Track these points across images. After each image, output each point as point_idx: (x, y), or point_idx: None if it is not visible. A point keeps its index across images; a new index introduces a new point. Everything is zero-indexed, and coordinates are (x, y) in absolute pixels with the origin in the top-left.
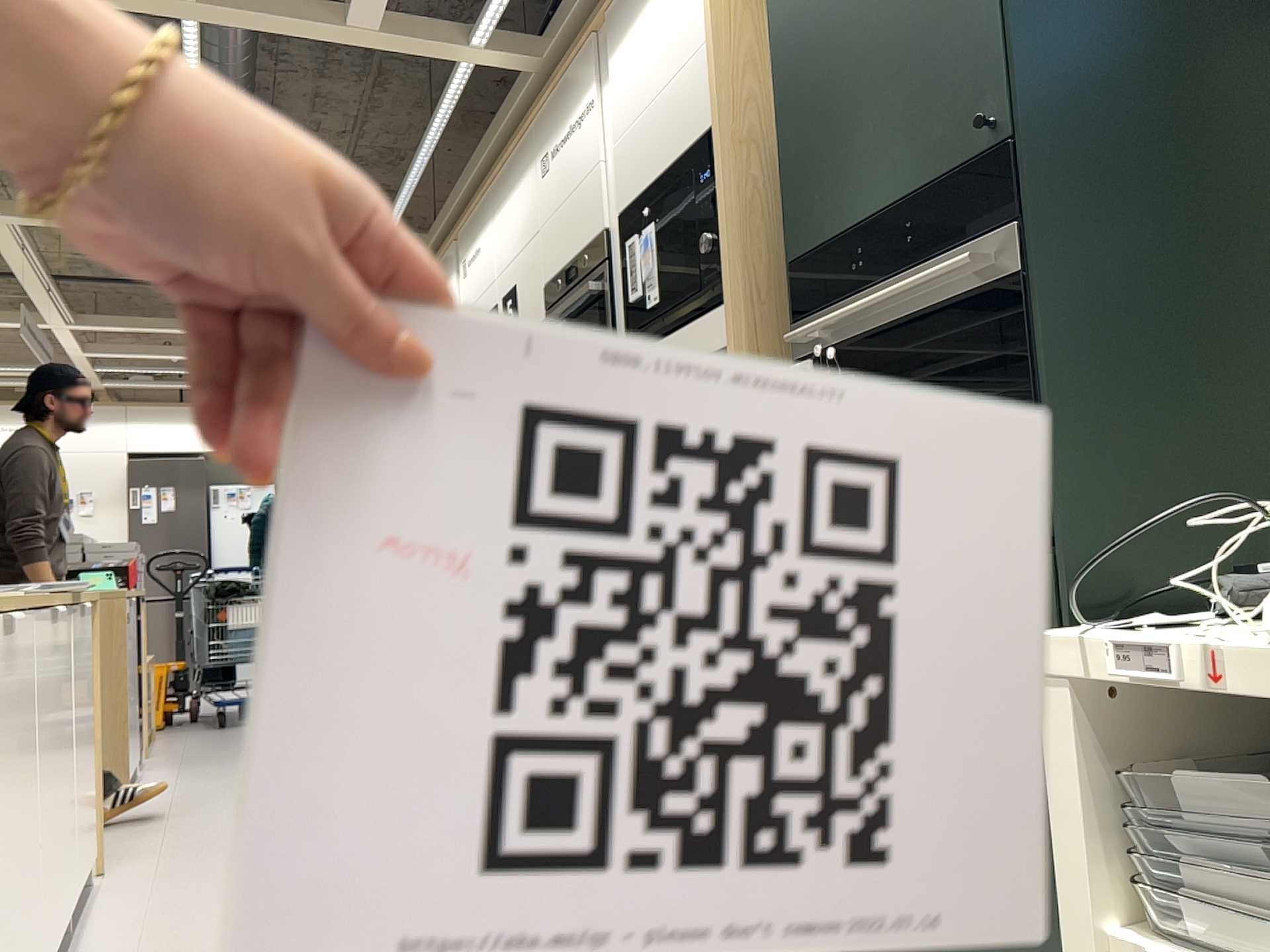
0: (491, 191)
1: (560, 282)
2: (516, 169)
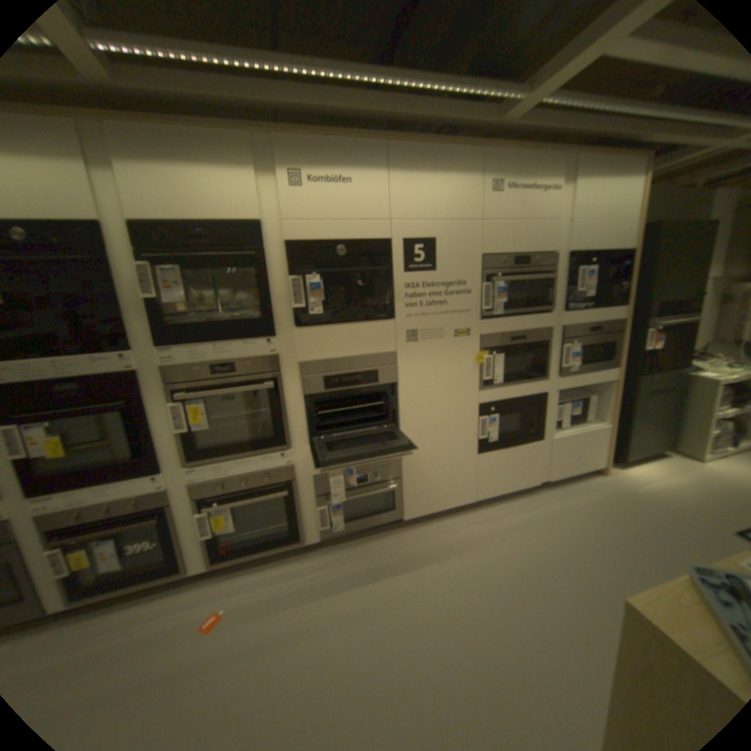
0: (390, 146)
1: (508, 260)
2: (449, 159)
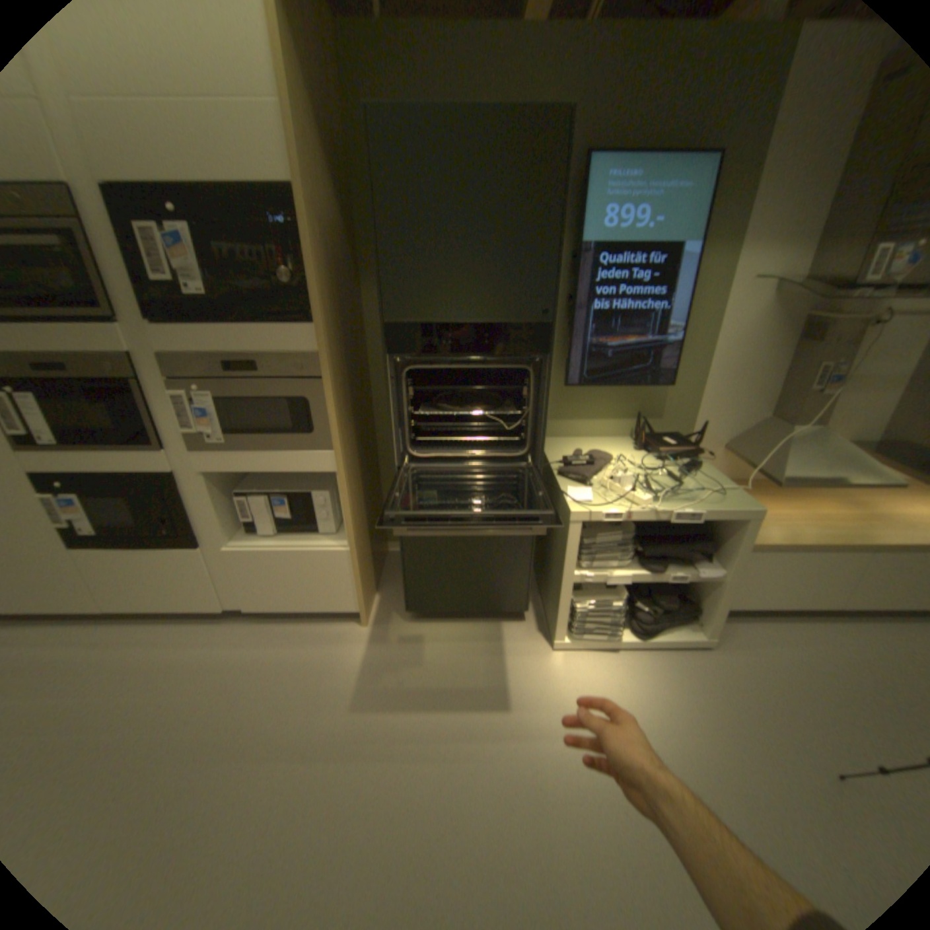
0: None
1: None
2: None
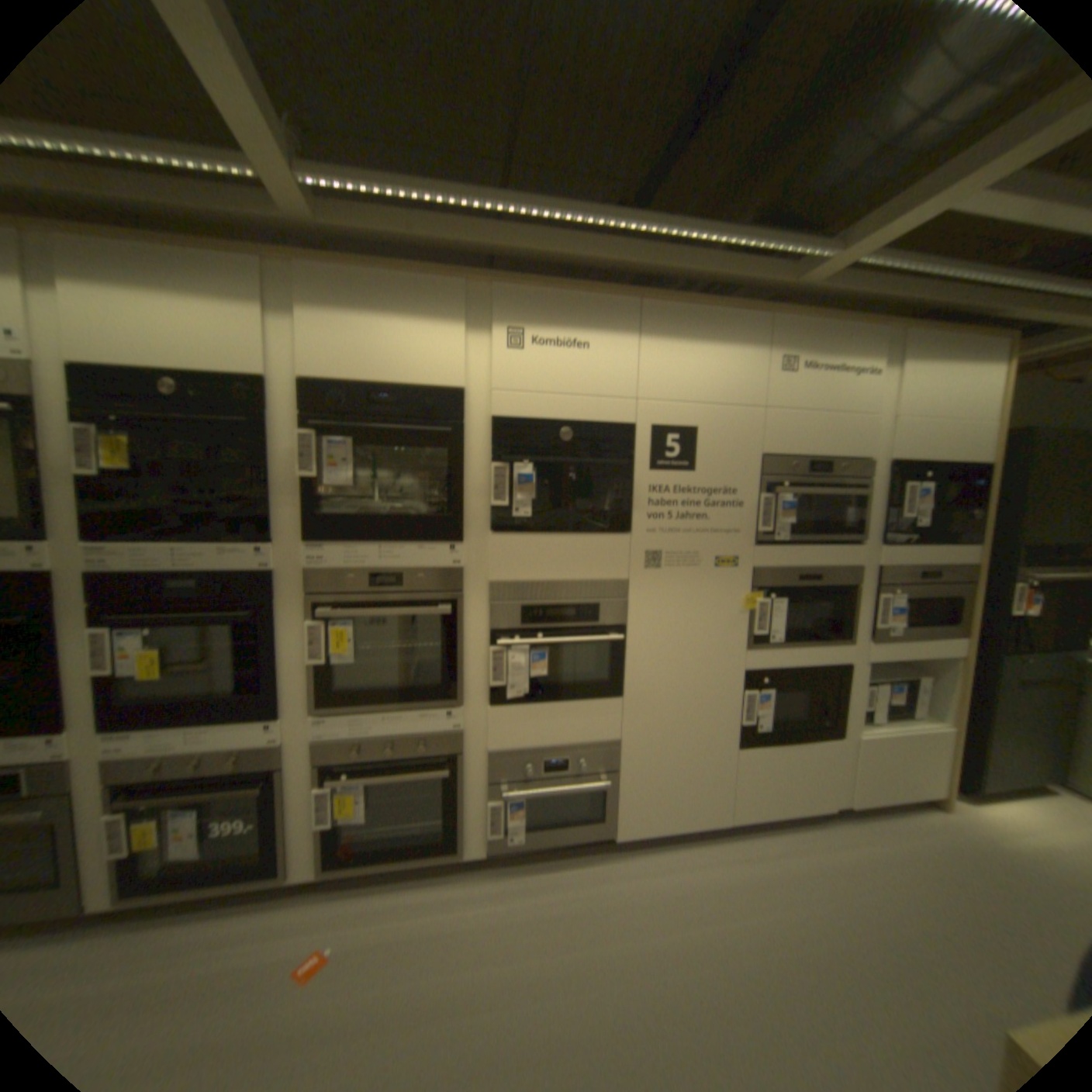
0: (645, 306)
1: (799, 466)
2: (723, 327)
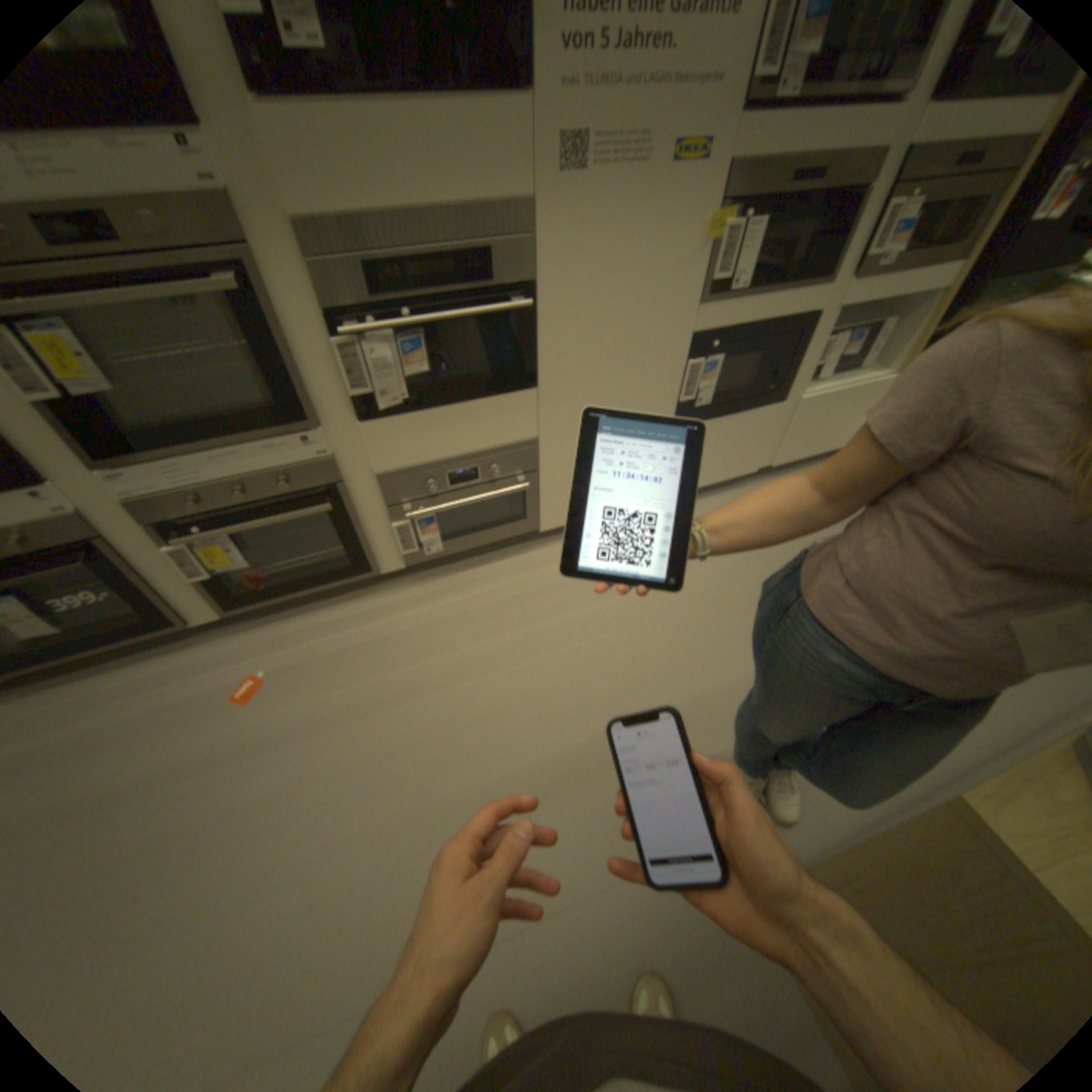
0: None
1: None
2: None
